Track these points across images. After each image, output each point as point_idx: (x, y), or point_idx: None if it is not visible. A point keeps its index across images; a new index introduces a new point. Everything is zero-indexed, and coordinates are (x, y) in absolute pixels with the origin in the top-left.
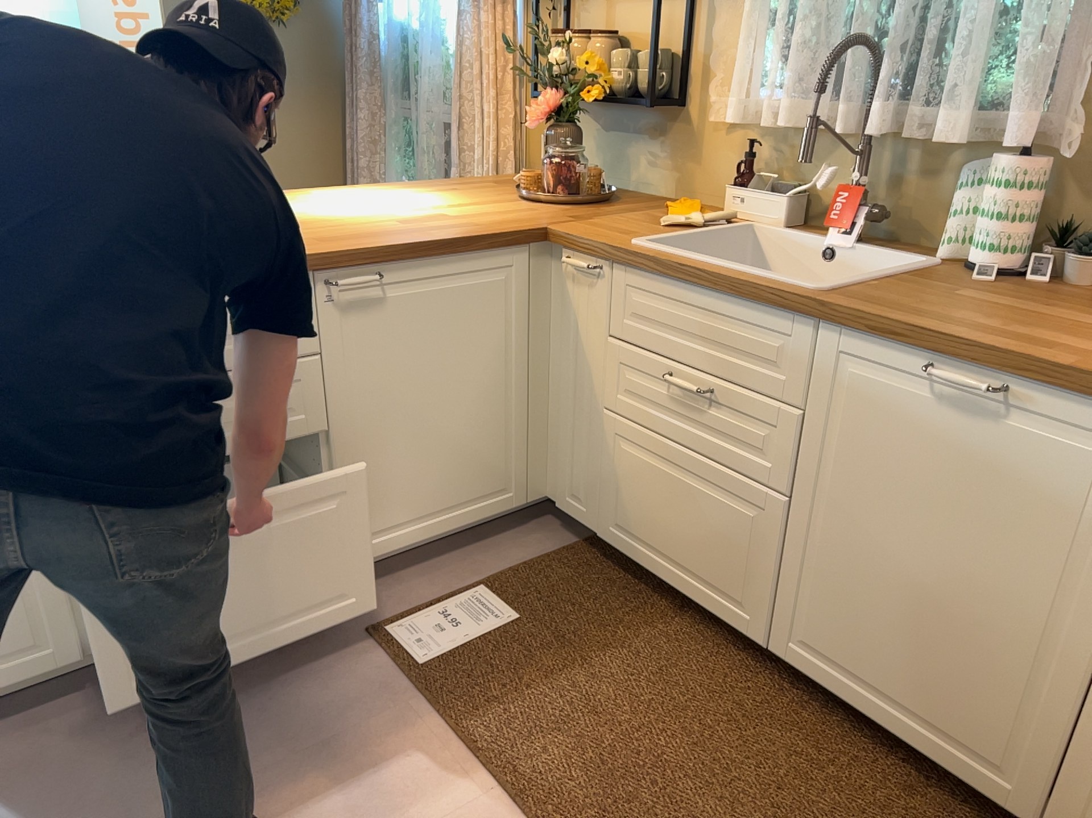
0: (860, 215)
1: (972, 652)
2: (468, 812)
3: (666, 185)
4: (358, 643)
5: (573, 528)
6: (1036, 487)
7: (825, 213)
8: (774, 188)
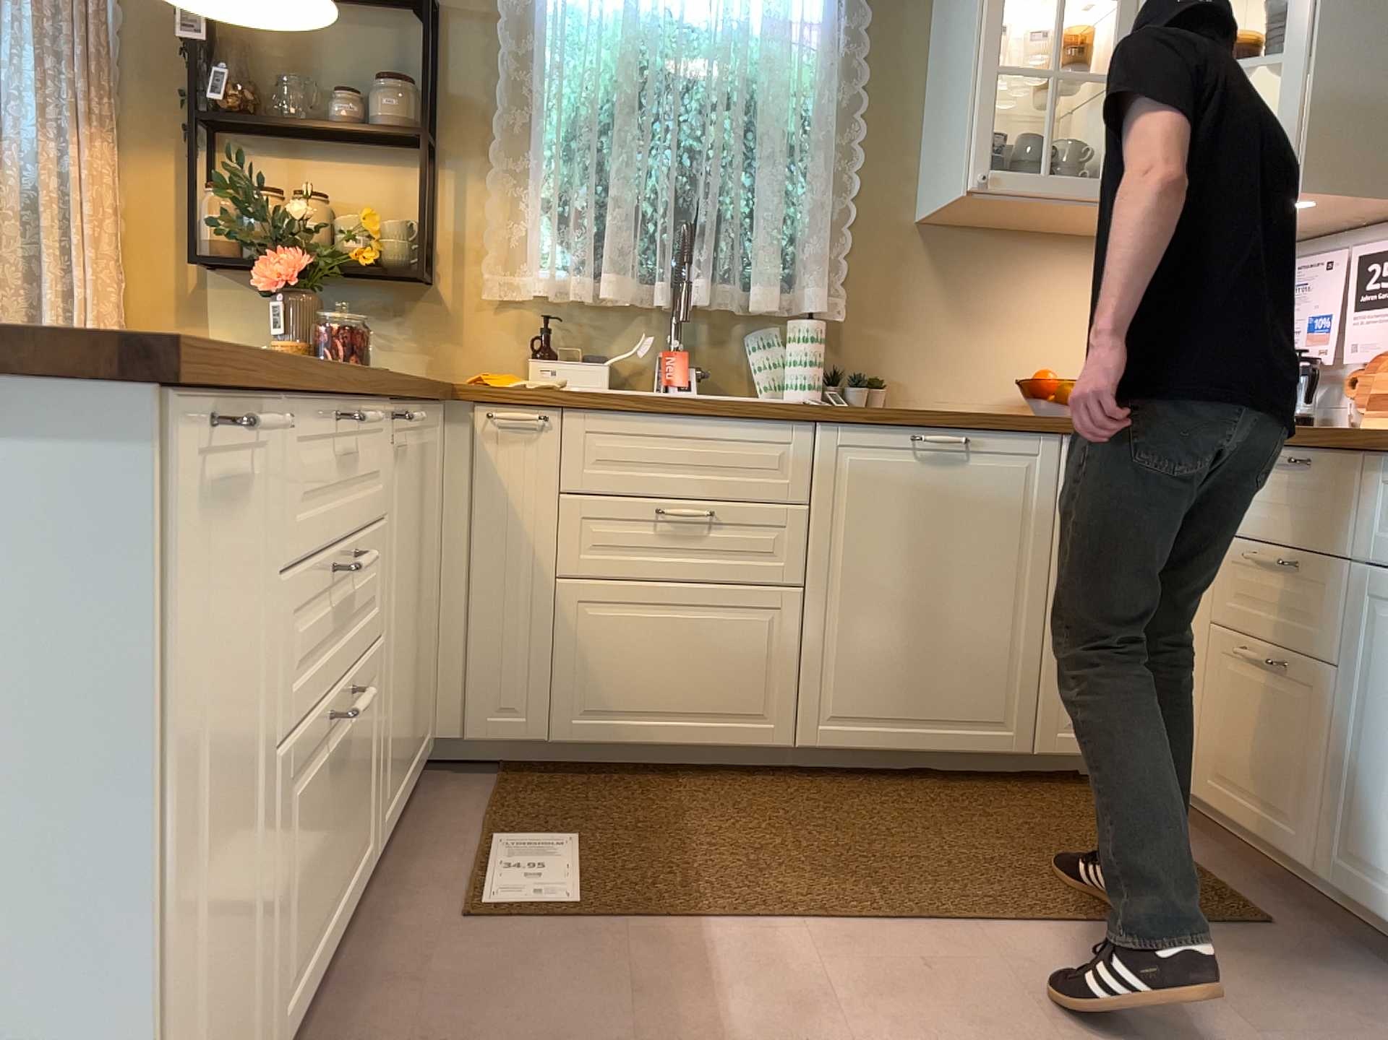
0: (693, 370)
1: (973, 643)
2: (816, 948)
3: (415, 368)
4: (477, 932)
5: (469, 770)
6: (995, 500)
7: (628, 380)
8: (586, 357)
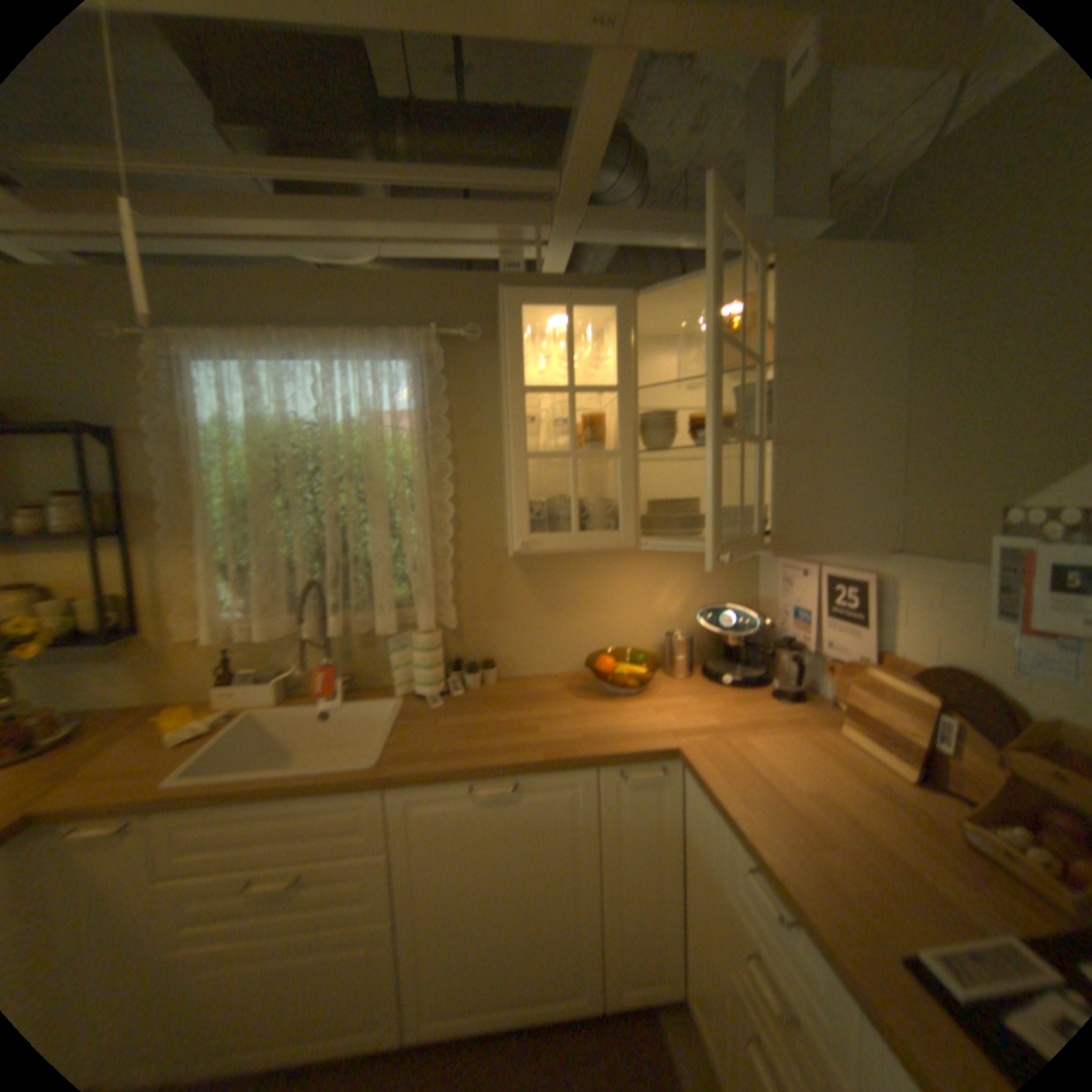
0: (336, 685)
1: (541, 943)
2: None
3: (128, 698)
4: None
5: None
6: (545, 830)
7: (299, 685)
8: (255, 681)
